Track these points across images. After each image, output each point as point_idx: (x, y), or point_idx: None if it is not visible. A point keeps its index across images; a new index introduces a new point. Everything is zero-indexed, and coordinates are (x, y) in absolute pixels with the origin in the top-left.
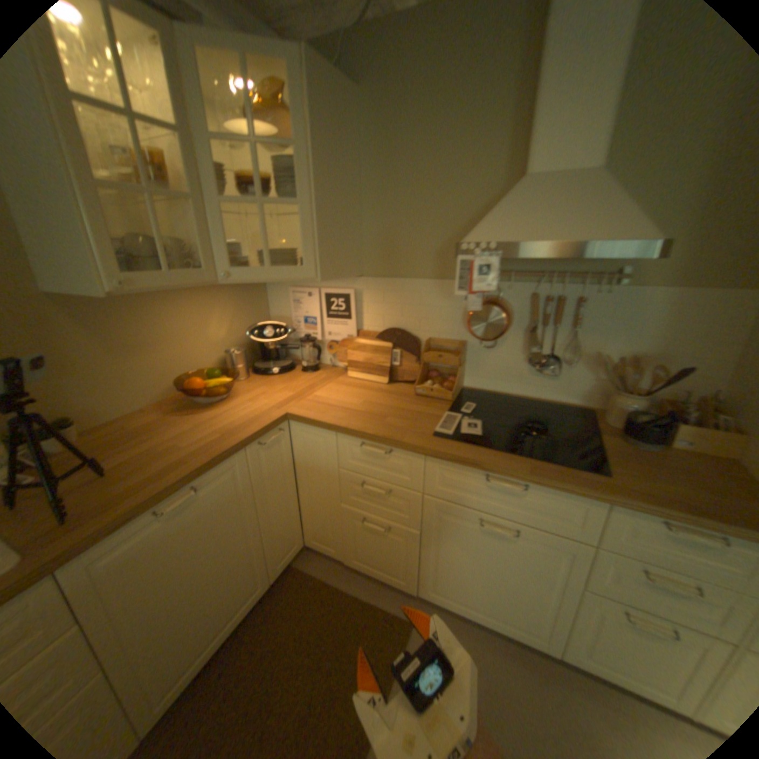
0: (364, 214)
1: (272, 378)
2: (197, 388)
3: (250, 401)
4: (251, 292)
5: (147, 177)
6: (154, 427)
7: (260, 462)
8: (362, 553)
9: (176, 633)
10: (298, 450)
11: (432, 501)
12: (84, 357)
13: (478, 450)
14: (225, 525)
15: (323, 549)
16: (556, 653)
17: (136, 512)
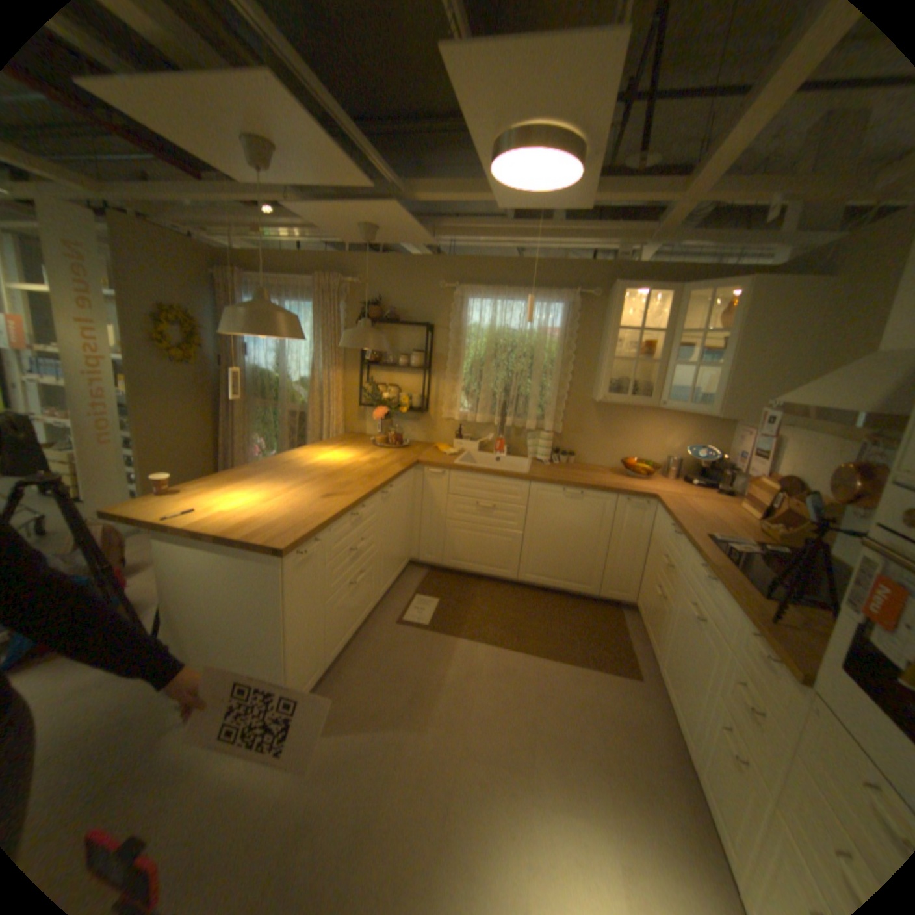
0: (810, 375)
1: (687, 486)
2: (628, 464)
3: (650, 485)
4: (716, 425)
5: (644, 353)
6: (597, 472)
7: (623, 511)
8: (651, 619)
9: (546, 552)
10: (654, 525)
11: (684, 582)
12: (592, 430)
13: (714, 550)
14: (588, 526)
15: (640, 610)
16: (694, 762)
17: (557, 482)
